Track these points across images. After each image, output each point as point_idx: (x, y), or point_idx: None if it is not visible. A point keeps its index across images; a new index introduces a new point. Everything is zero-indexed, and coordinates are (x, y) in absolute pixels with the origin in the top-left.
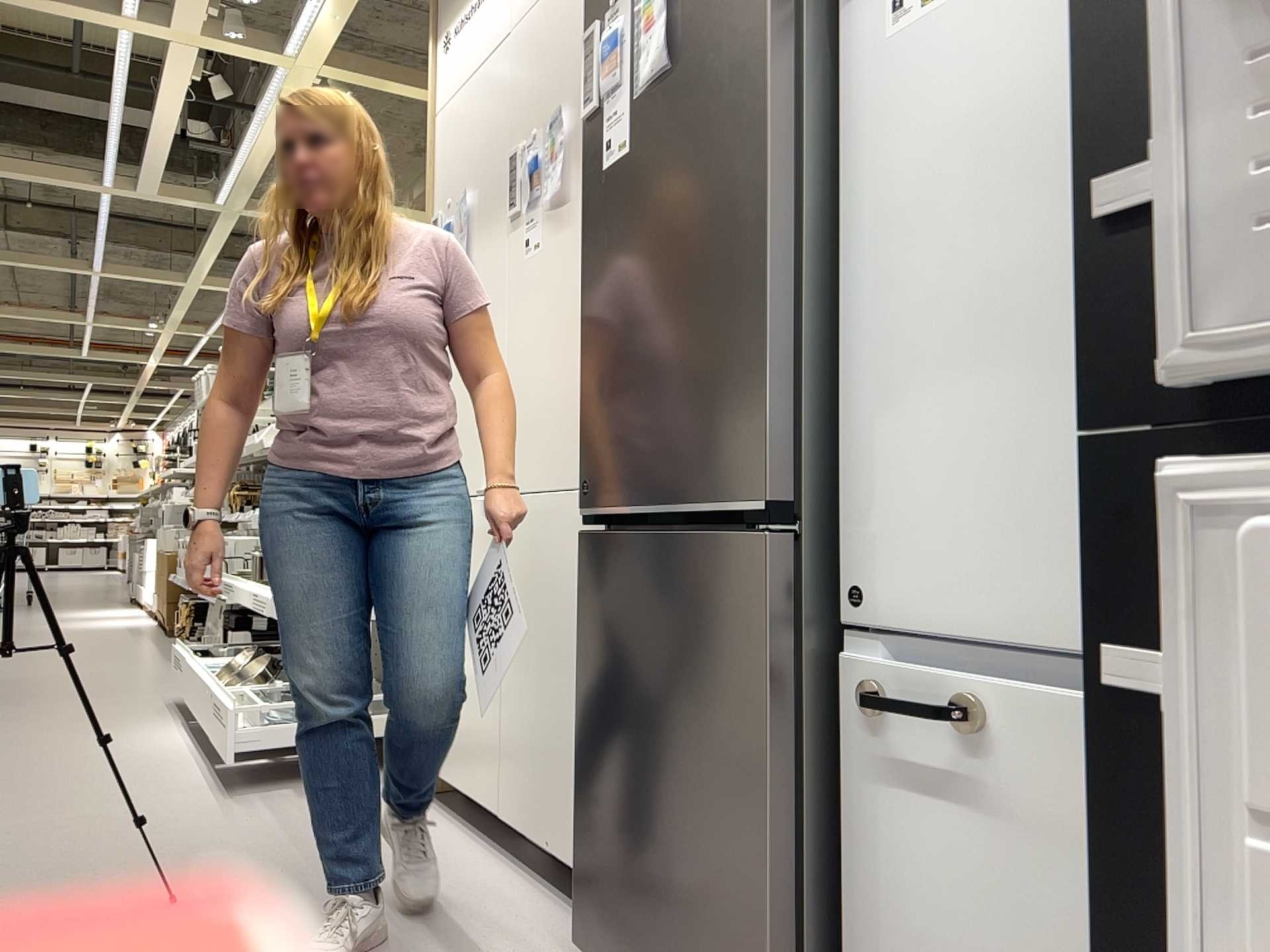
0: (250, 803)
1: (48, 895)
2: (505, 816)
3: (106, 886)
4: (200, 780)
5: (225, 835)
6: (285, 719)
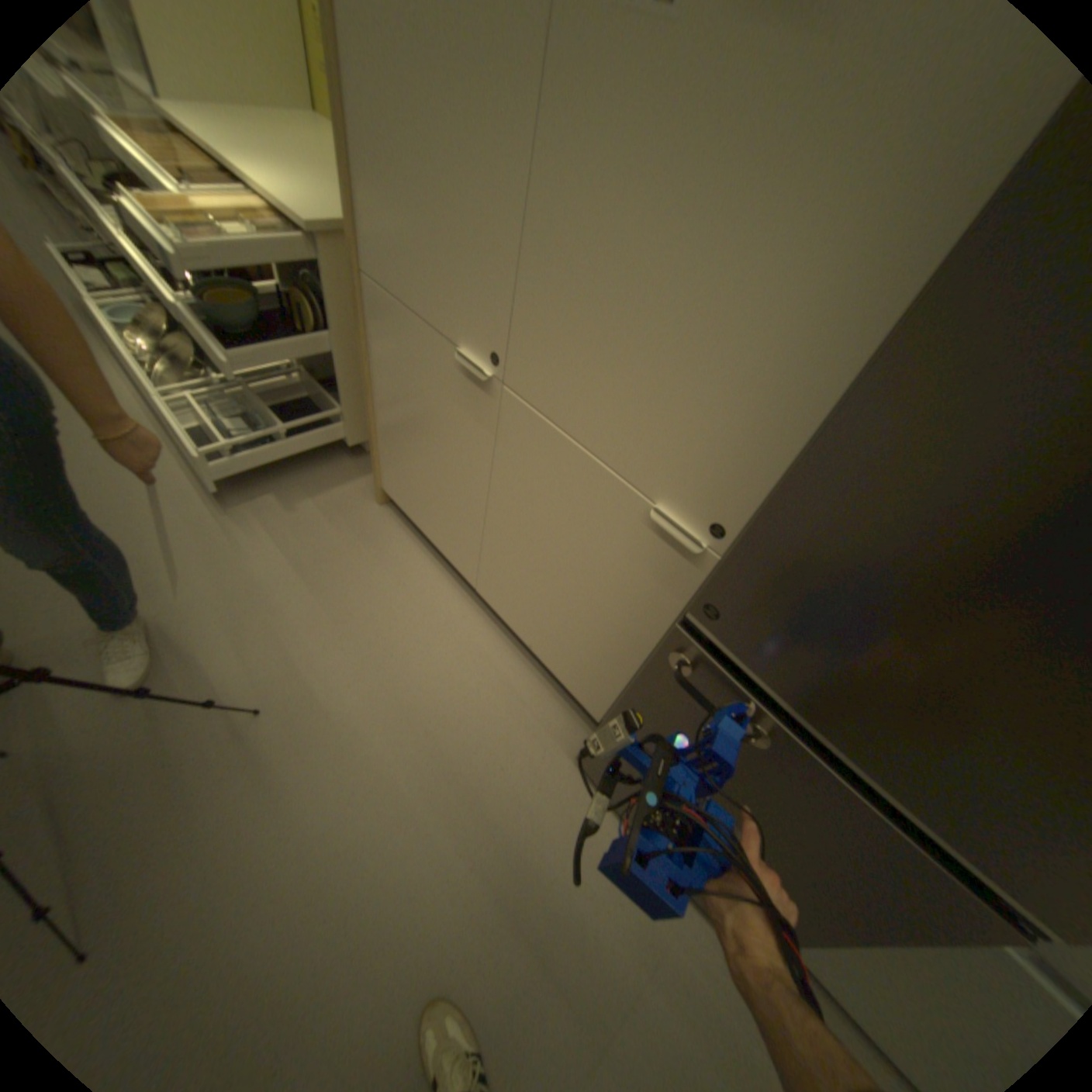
0: (245, 521)
1: (134, 705)
2: (483, 593)
3: (181, 682)
4: (180, 477)
5: (247, 582)
6: (238, 424)
